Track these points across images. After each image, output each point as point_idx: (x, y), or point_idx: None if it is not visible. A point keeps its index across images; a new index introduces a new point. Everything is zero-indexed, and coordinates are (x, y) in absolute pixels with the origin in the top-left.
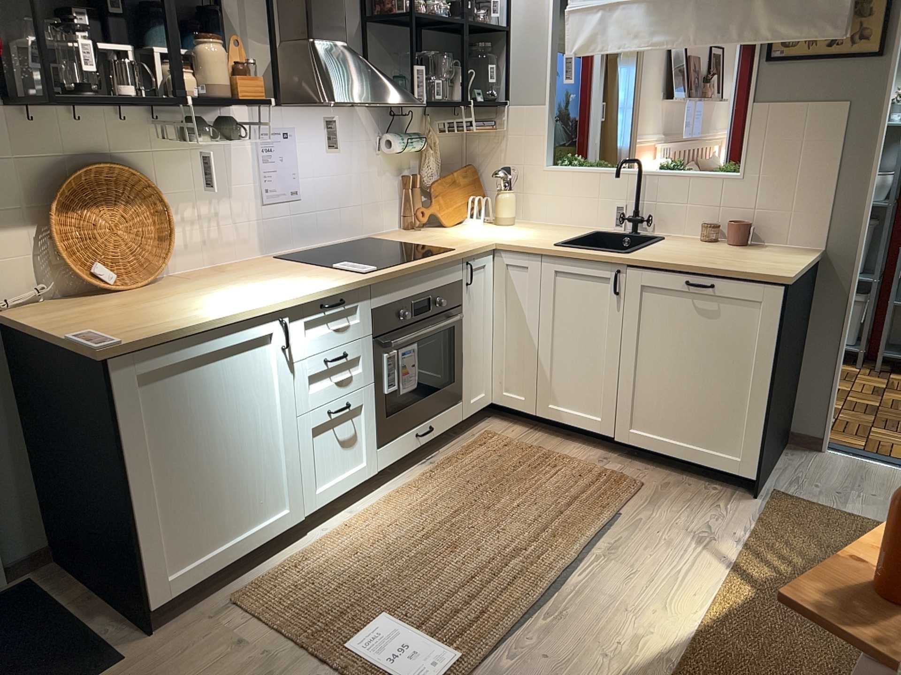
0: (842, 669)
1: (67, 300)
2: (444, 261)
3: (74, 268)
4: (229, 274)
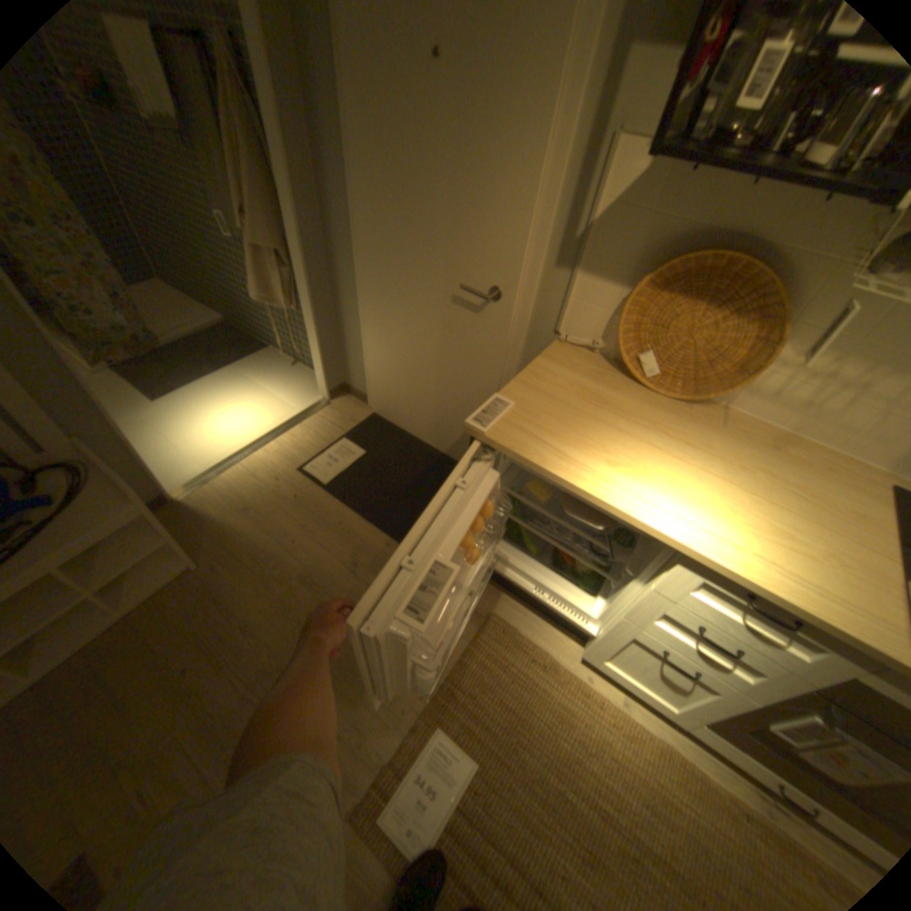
0: None
1: (611, 361)
2: None
3: (622, 341)
4: (779, 454)
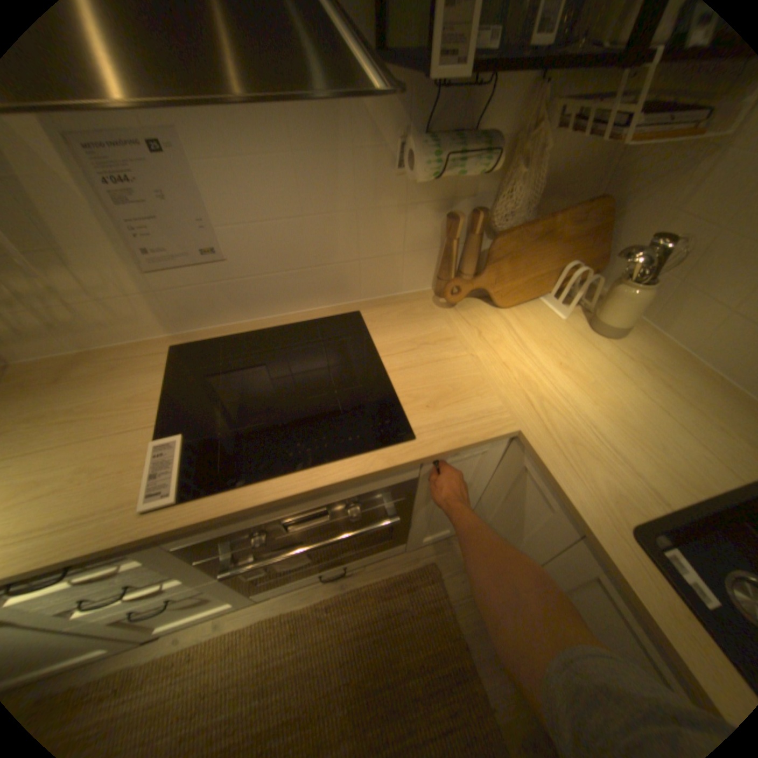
0: None
1: None
2: (358, 479)
3: None
4: (55, 387)
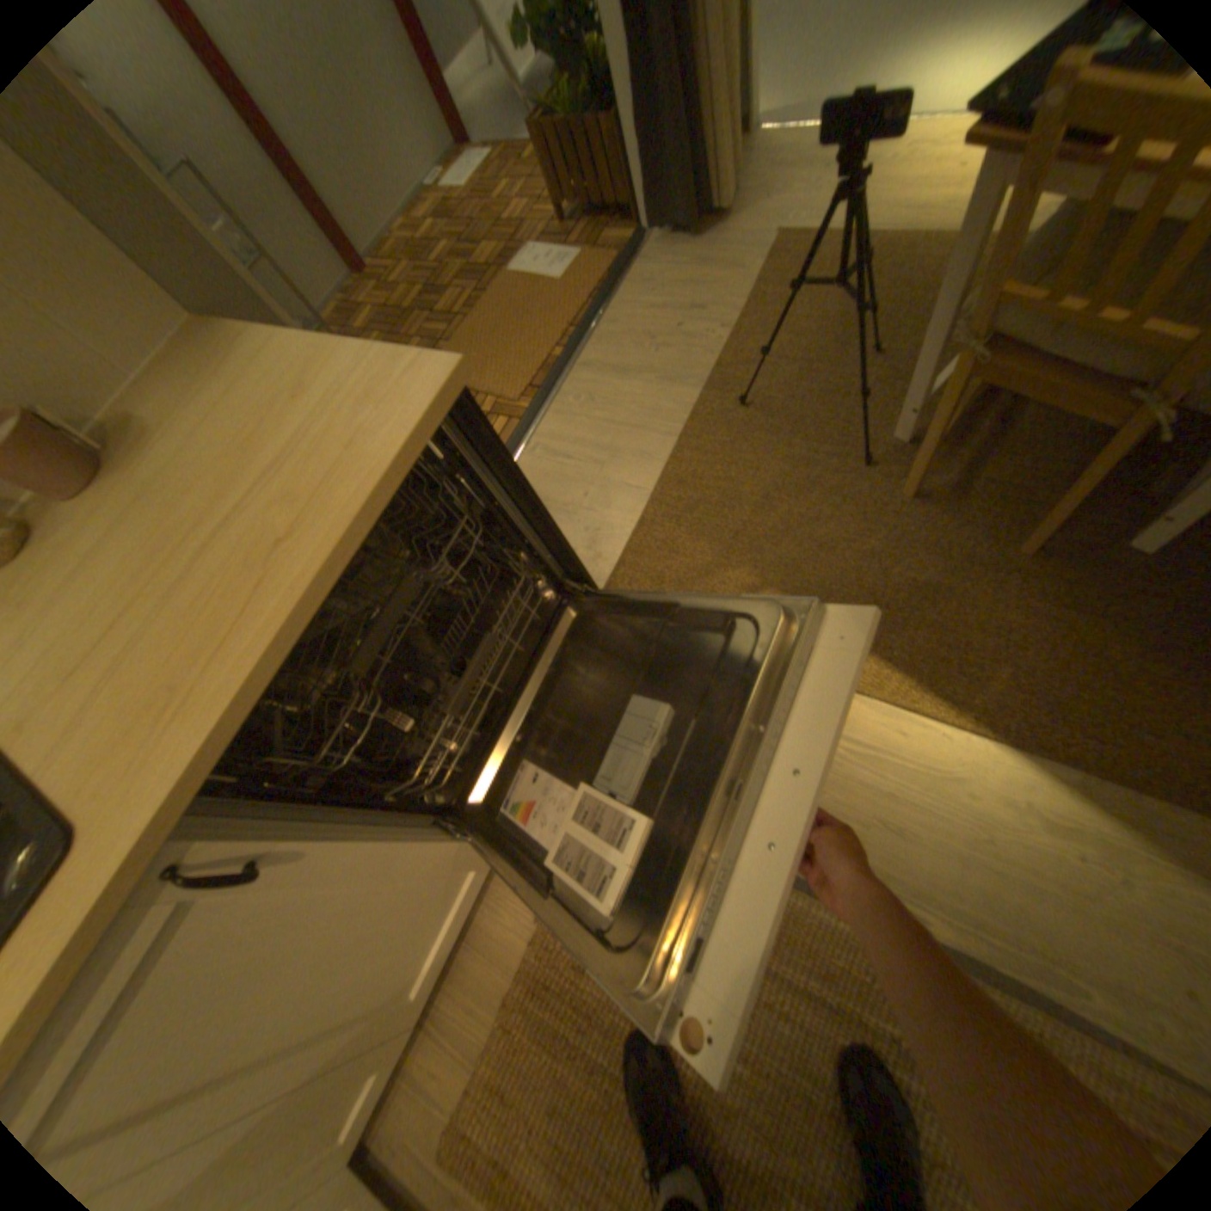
0: (987, 586)
1: None
2: None
3: None
4: None
